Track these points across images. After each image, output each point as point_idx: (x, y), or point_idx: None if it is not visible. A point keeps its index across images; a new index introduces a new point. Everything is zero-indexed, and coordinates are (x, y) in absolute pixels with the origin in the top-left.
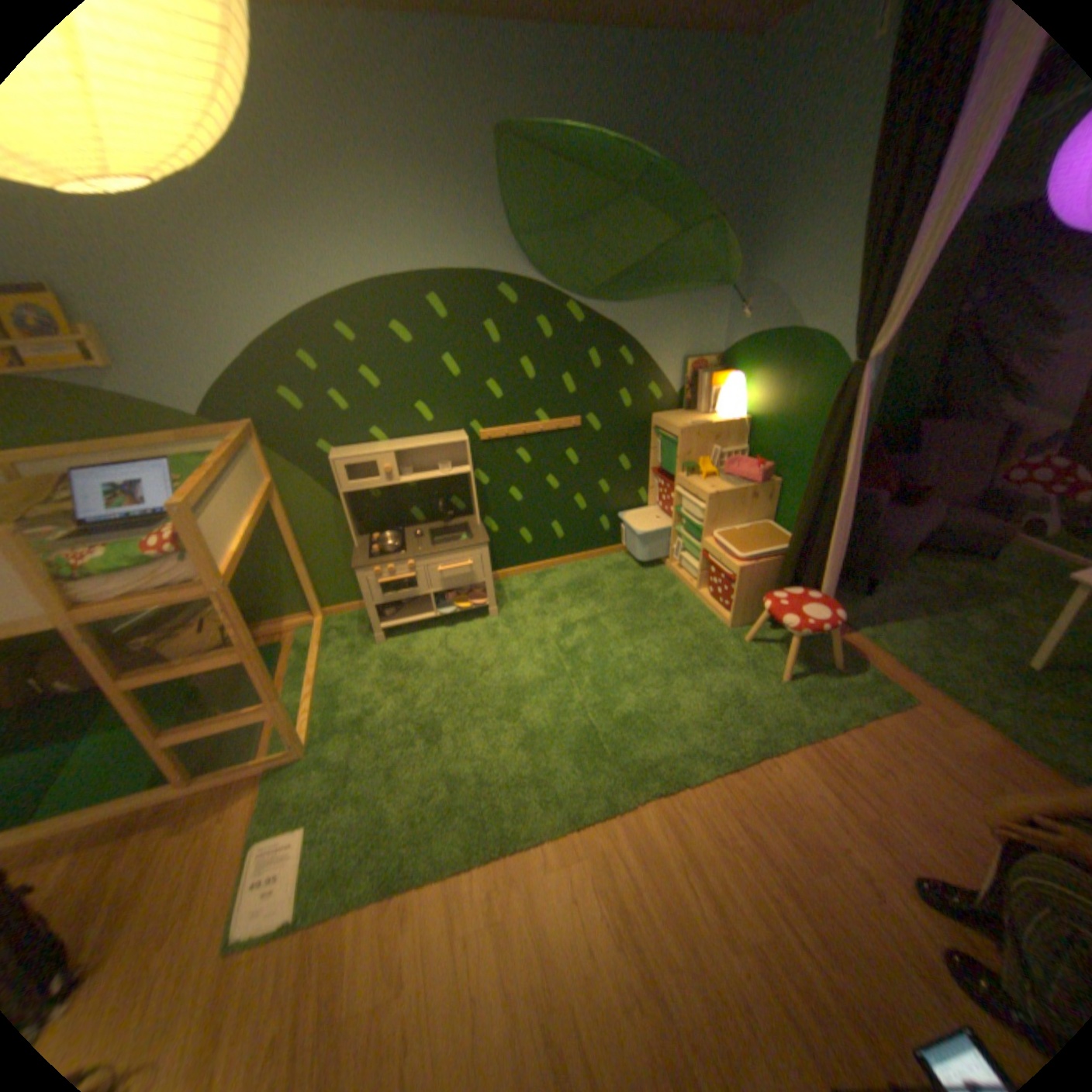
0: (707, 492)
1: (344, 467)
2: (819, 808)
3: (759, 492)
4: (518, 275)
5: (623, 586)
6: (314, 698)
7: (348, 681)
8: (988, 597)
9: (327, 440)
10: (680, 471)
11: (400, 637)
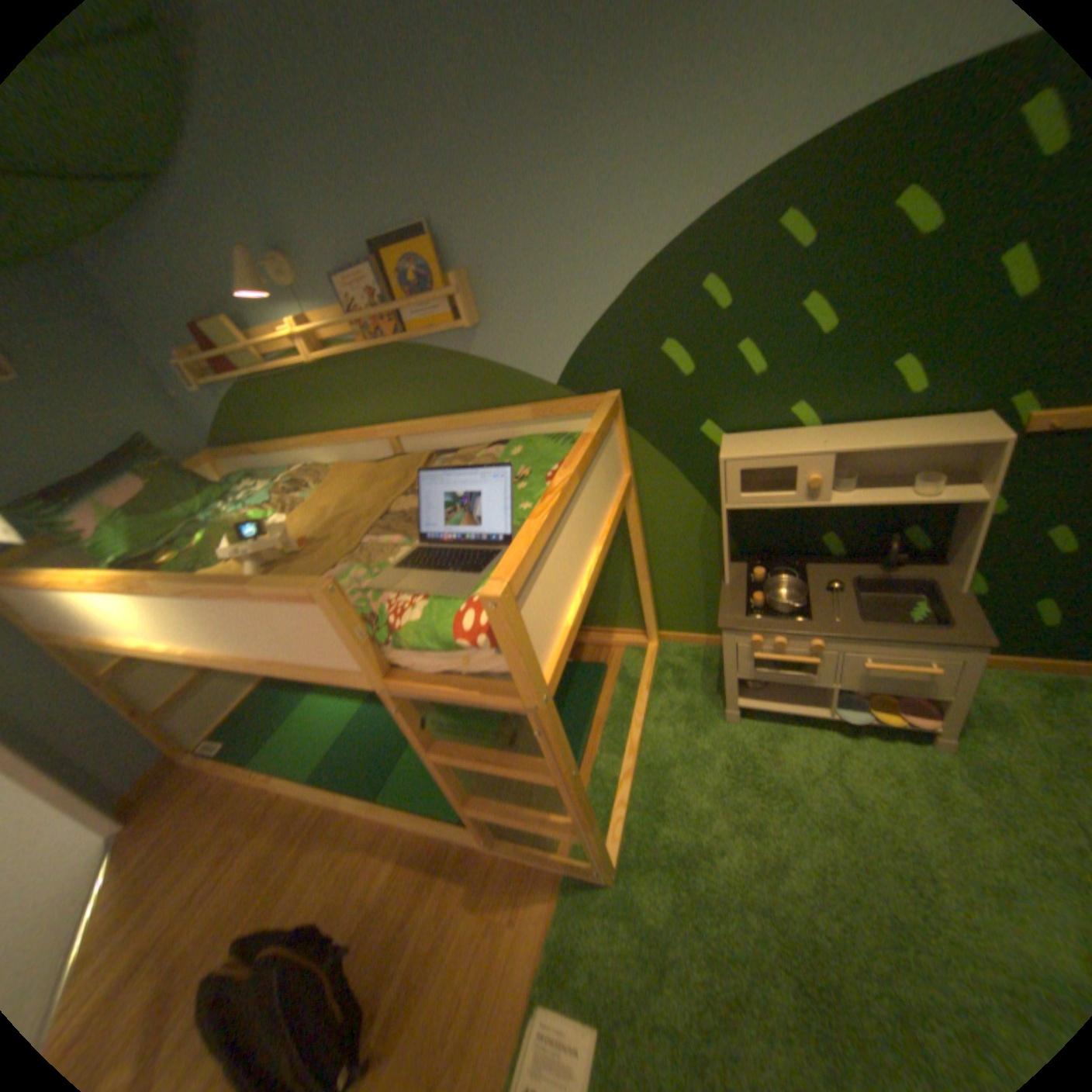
0: None
1: (739, 472)
2: None
3: None
4: None
5: None
6: (635, 780)
7: (681, 772)
8: None
9: (718, 420)
10: None
11: (762, 723)
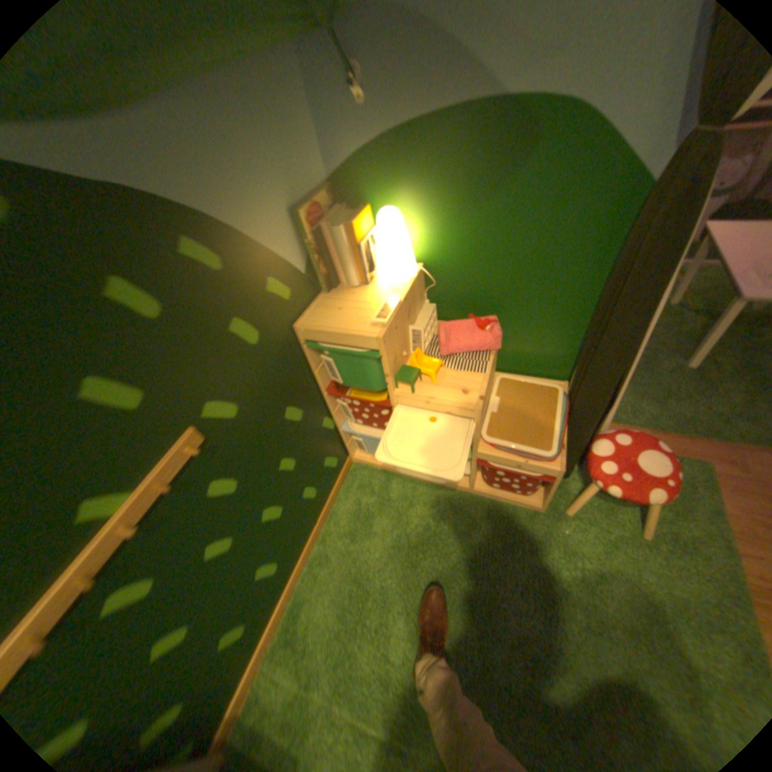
0: (470, 402)
1: None
2: None
3: (495, 355)
4: None
5: (396, 546)
6: None
7: None
8: None
9: None
10: (394, 384)
11: None
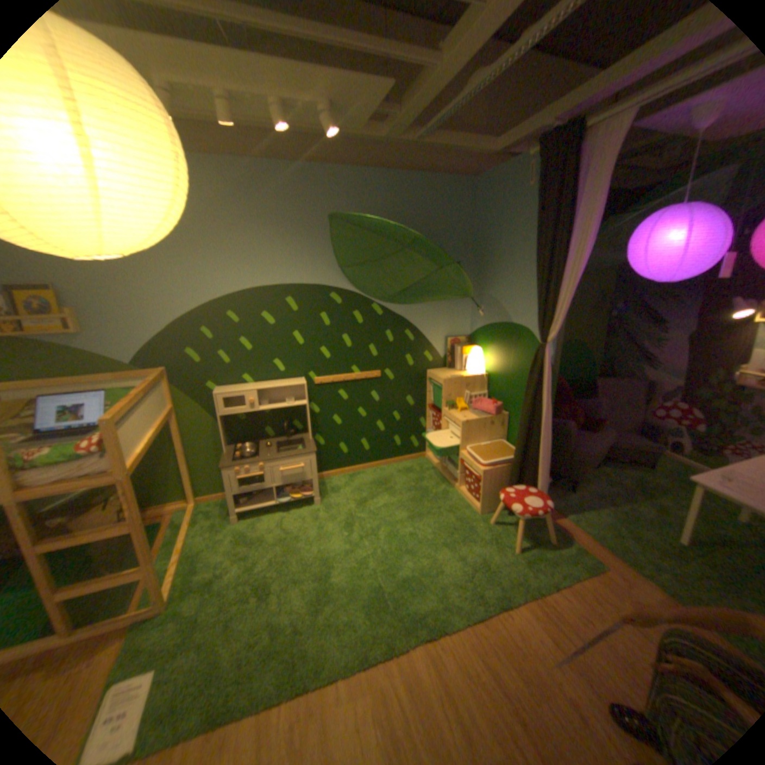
0: (461, 420)
1: (222, 399)
2: (541, 650)
3: (495, 421)
4: (342, 288)
5: (409, 484)
6: (179, 566)
7: (206, 553)
8: (651, 494)
9: (214, 382)
10: (445, 406)
11: (249, 520)
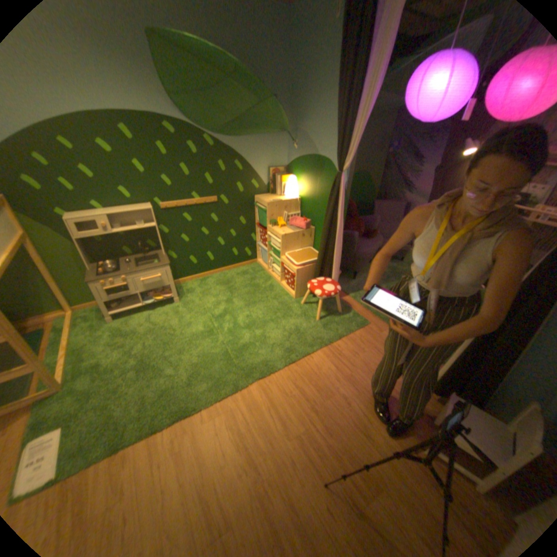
0: (280, 234)
1: (73, 225)
2: (327, 373)
3: (304, 234)
4: (173, 117)
5: (245, 283)
6: (67, 358)
7: (89, 346)
8: (398, 277)
9: (61, 208)
10: (269, 225)
11: (121, 319)
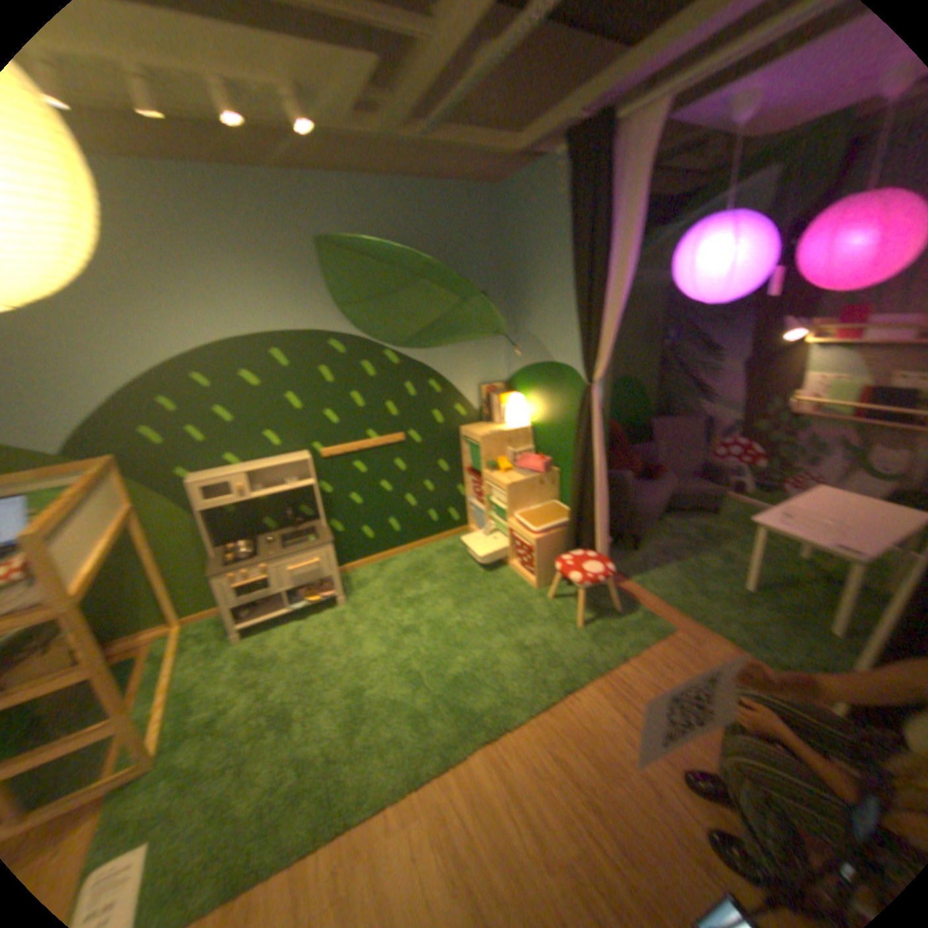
0: (504, 482)
1: (197, 489)
2: (610, 728)
3: (543, 479)
4: (343, 332)
5: (451, 565)
6: (165, 708)
7: (201, 686)
8: (715, 541)
9: (182, 467)
10: (484, 468)
11: (254, 636)
